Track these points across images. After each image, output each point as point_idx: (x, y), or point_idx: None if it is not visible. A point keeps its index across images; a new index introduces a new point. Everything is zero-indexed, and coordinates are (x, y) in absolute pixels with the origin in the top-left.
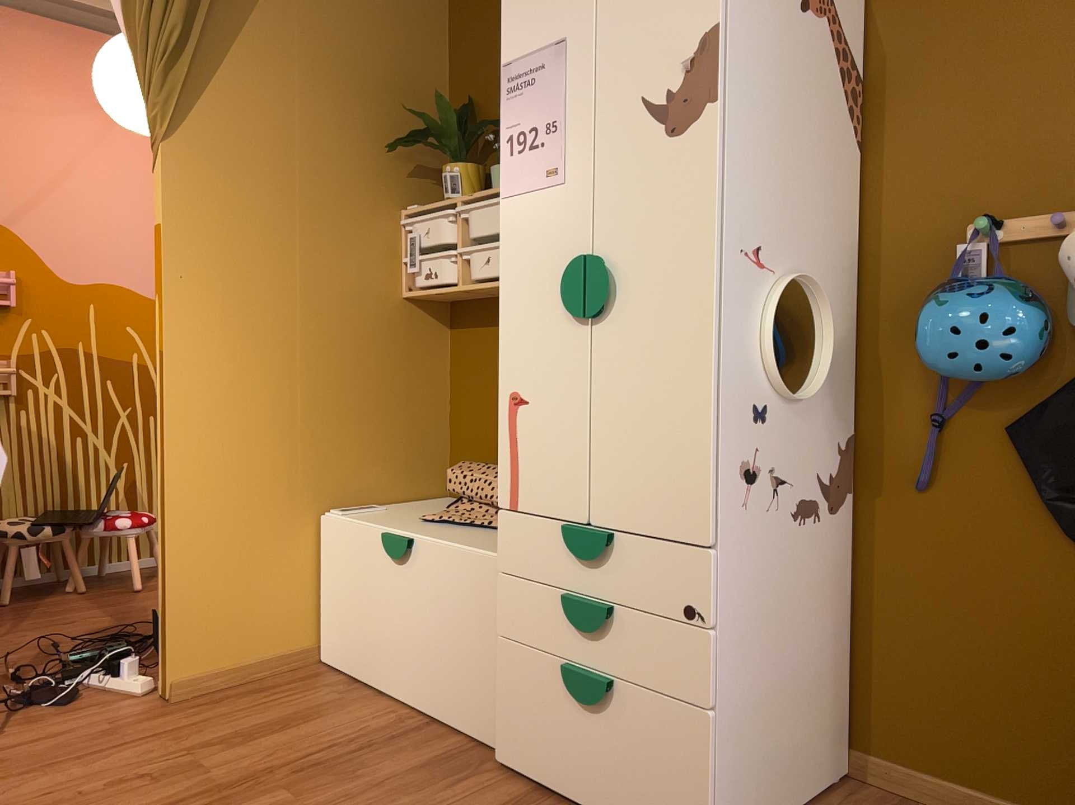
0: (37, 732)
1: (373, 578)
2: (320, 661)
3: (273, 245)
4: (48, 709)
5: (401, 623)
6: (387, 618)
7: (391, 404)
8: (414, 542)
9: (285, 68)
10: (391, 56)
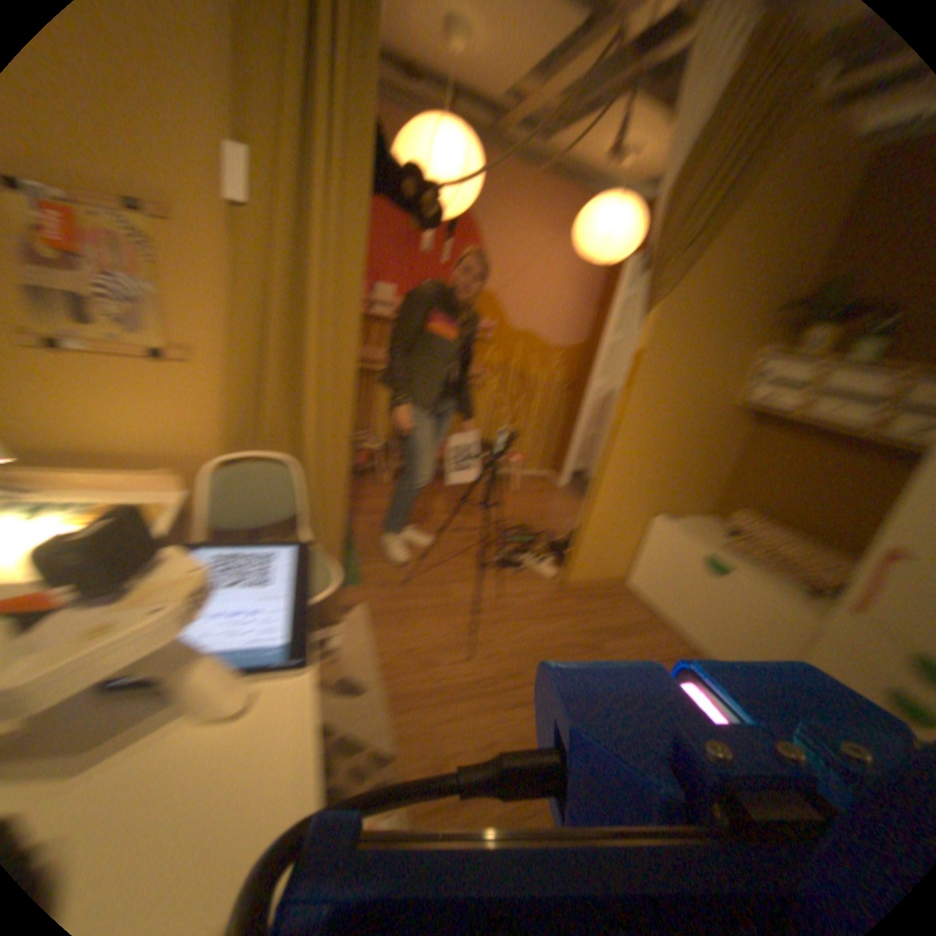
0: (514, 590)
1: (687, 571)
2: (625, 585)
3: (687, 367)
4: (511, 574)
5: (702, 604)
6: (691, 595)
7: (705, 463)
8: (733, 572)
9: (737, 249)
10: (800, 237)
